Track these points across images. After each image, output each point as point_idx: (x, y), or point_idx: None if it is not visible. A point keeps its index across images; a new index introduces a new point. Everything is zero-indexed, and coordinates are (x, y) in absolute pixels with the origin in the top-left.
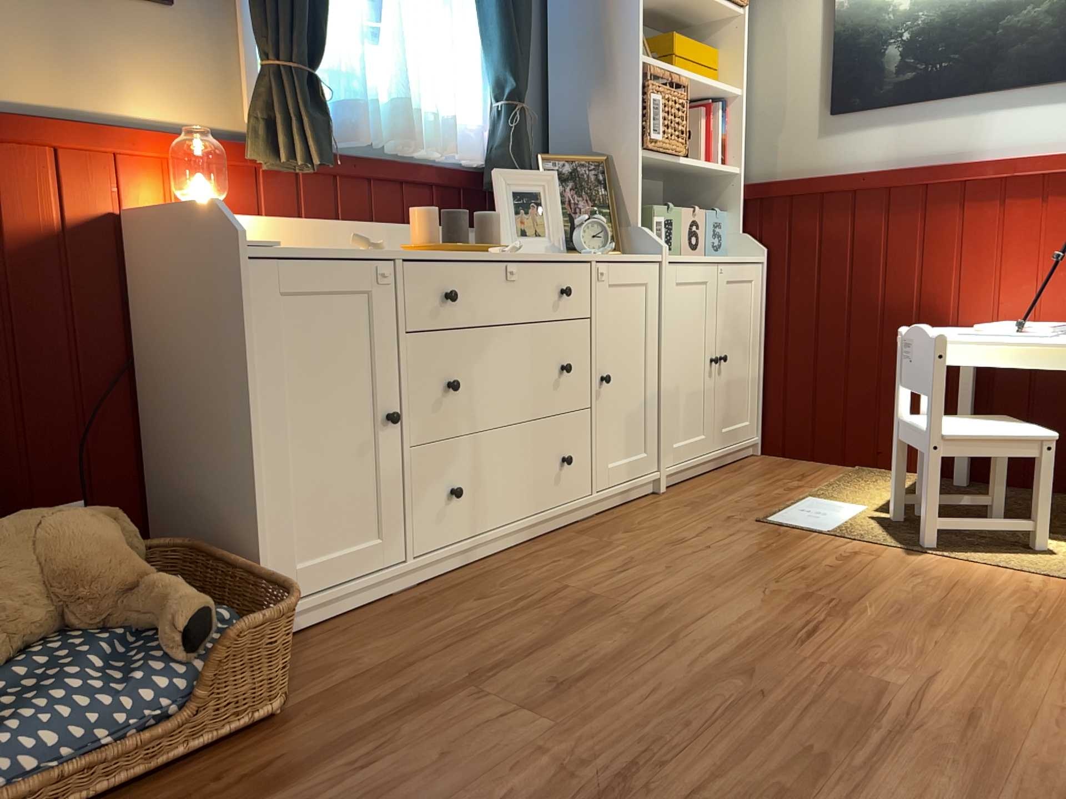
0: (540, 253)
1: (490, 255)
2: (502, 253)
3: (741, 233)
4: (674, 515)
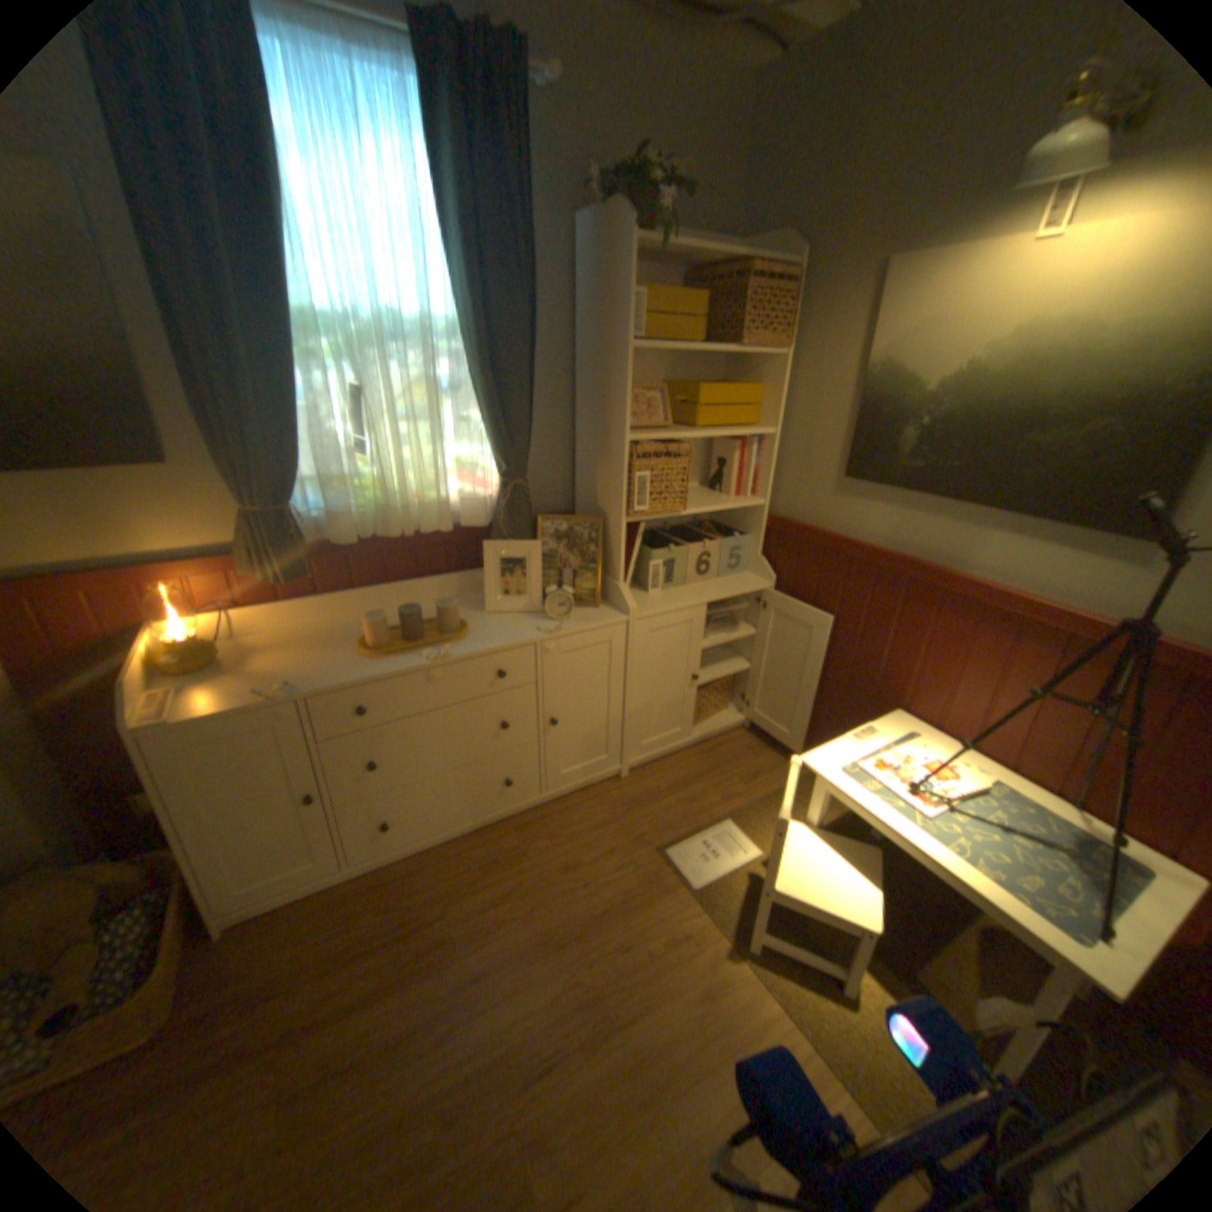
0: (479, 646)
1: (414, 666)
2: (428, 660)
3: (760, 556)
4: (603, 820)
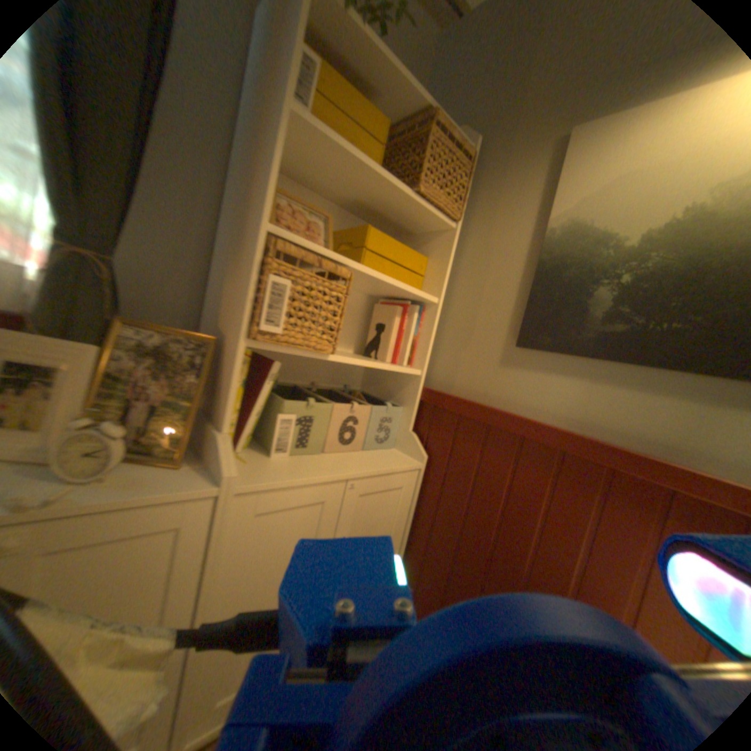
0: None
1: None
2: None
3: (412, 431)
4: None
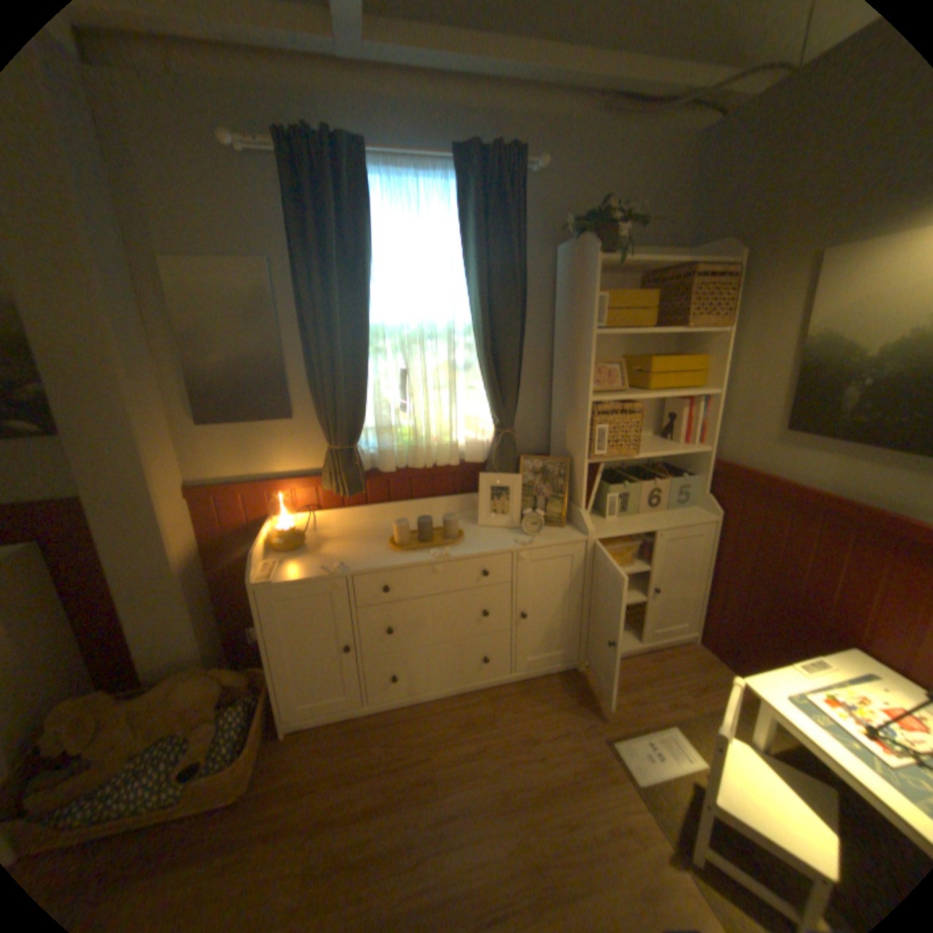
0: (470, 550)
1: (424, 560)
2: (433, 557)
3: (708, 494)
4: (561, 706)
